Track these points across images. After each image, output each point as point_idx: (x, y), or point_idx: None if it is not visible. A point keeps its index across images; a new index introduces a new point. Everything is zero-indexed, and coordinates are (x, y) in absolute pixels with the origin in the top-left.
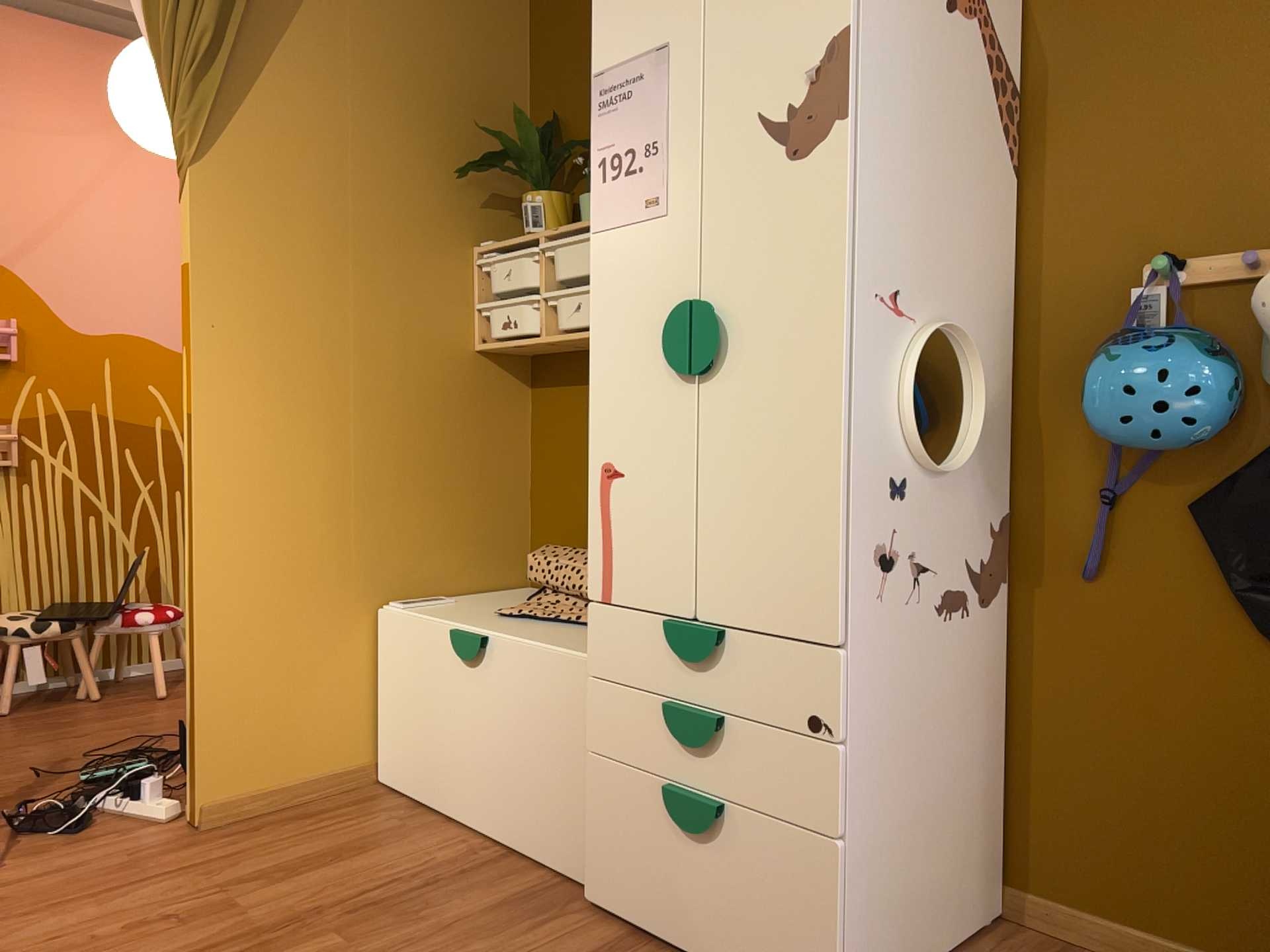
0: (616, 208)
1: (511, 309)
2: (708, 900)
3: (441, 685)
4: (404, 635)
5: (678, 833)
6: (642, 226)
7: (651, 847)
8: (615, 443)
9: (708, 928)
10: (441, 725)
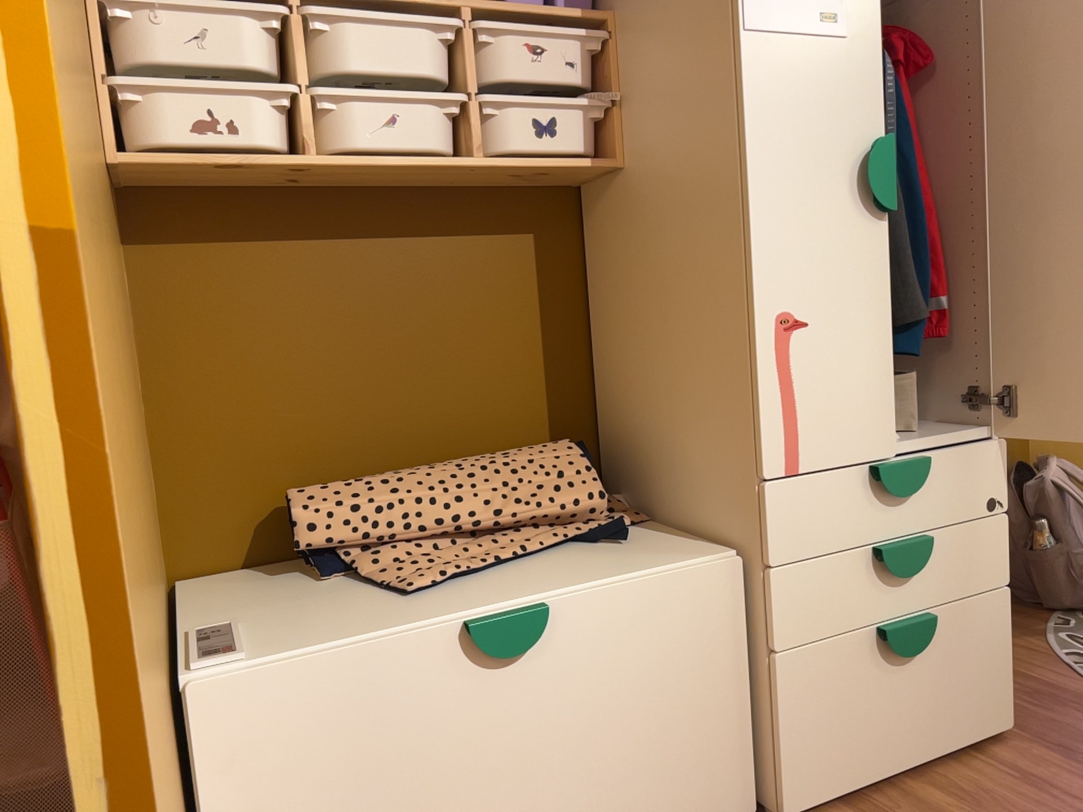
0: (781, 11)
1: (212, 103)
2: (919, 705)
3: (431, 732)
4: (300, 699)
5: (889, 666)
6: (816, 43)
7: (862, 700)
8: (795, 290)
9: (920, 730)
10: (437, 796)
